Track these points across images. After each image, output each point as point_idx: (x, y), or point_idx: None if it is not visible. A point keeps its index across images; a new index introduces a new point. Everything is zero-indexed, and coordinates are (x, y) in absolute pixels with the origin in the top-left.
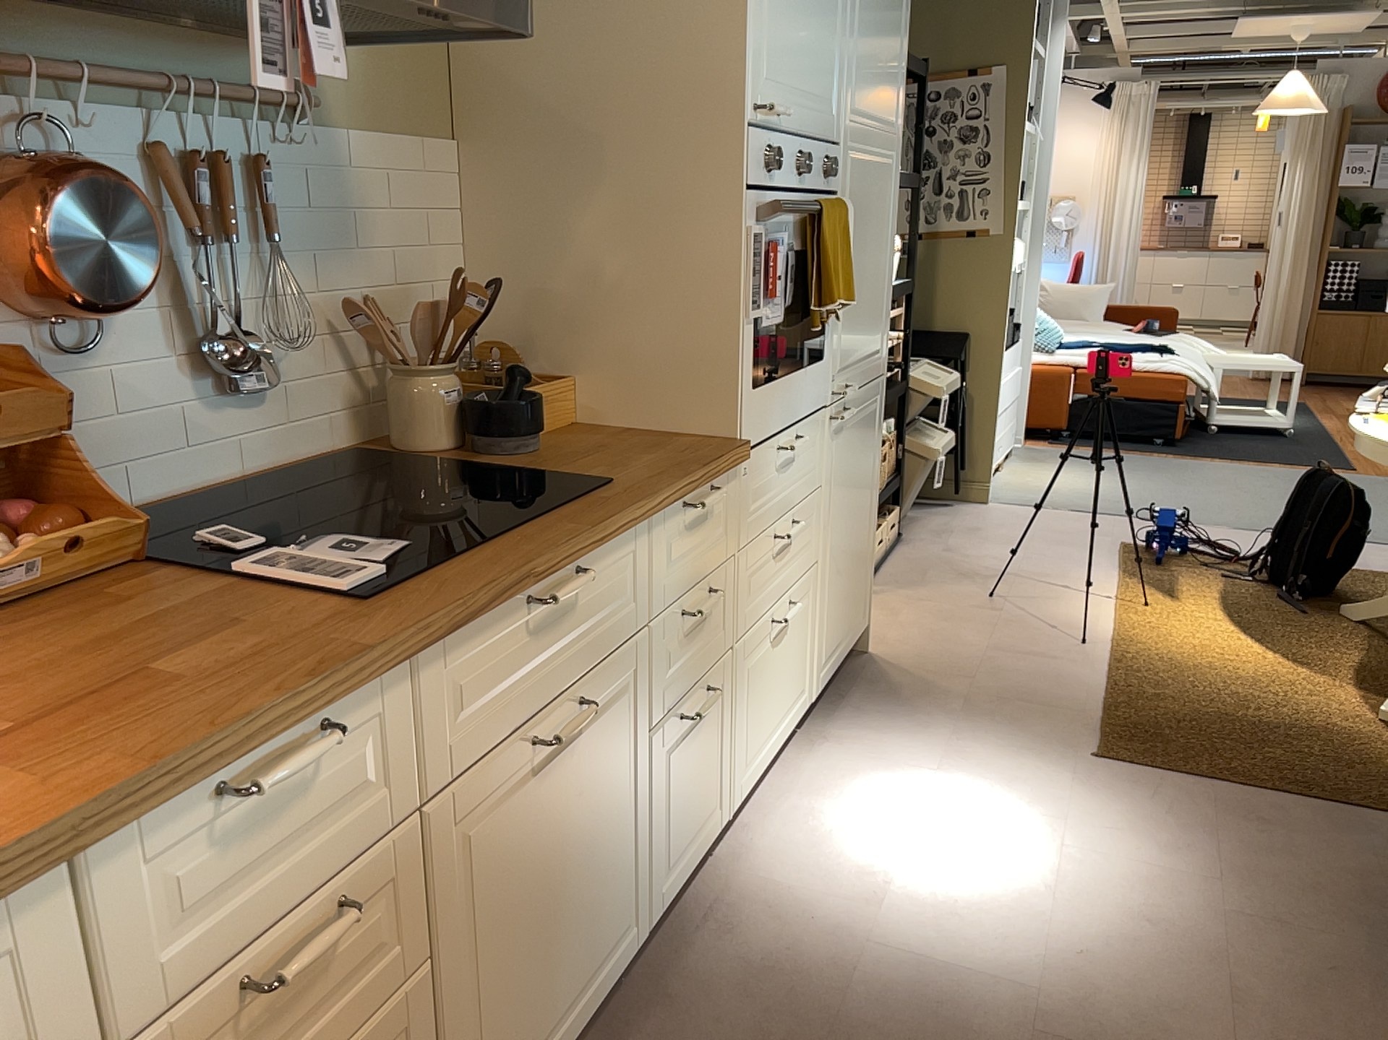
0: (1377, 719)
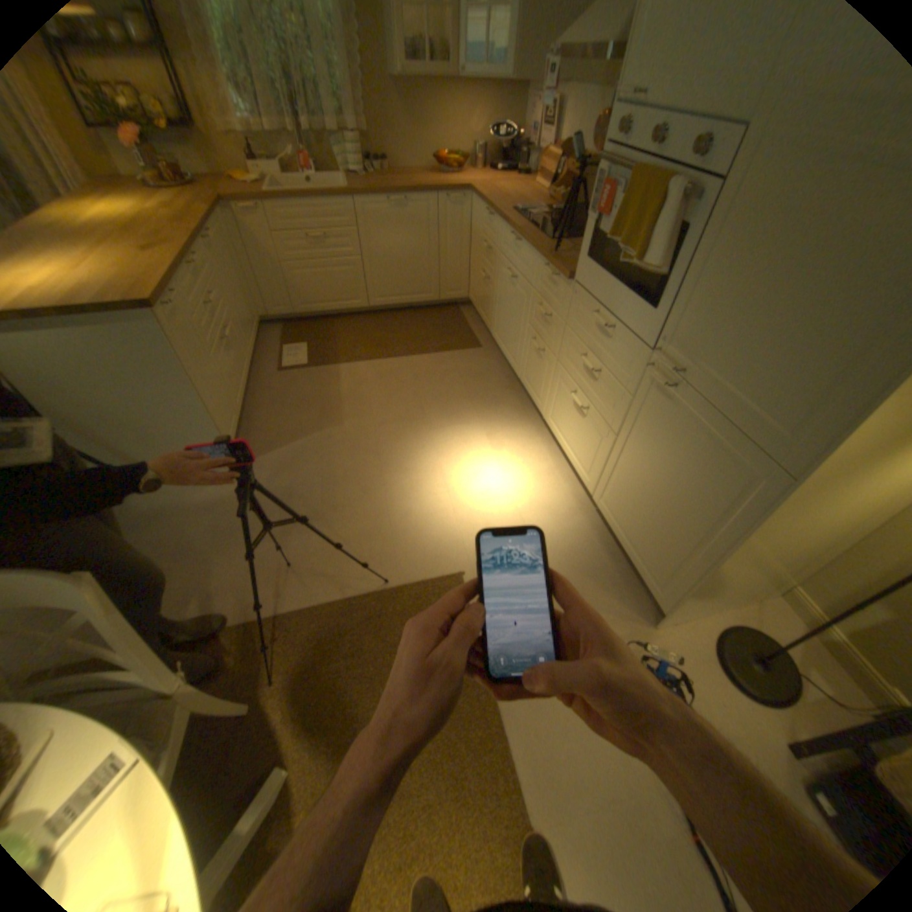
0: (283, 770)
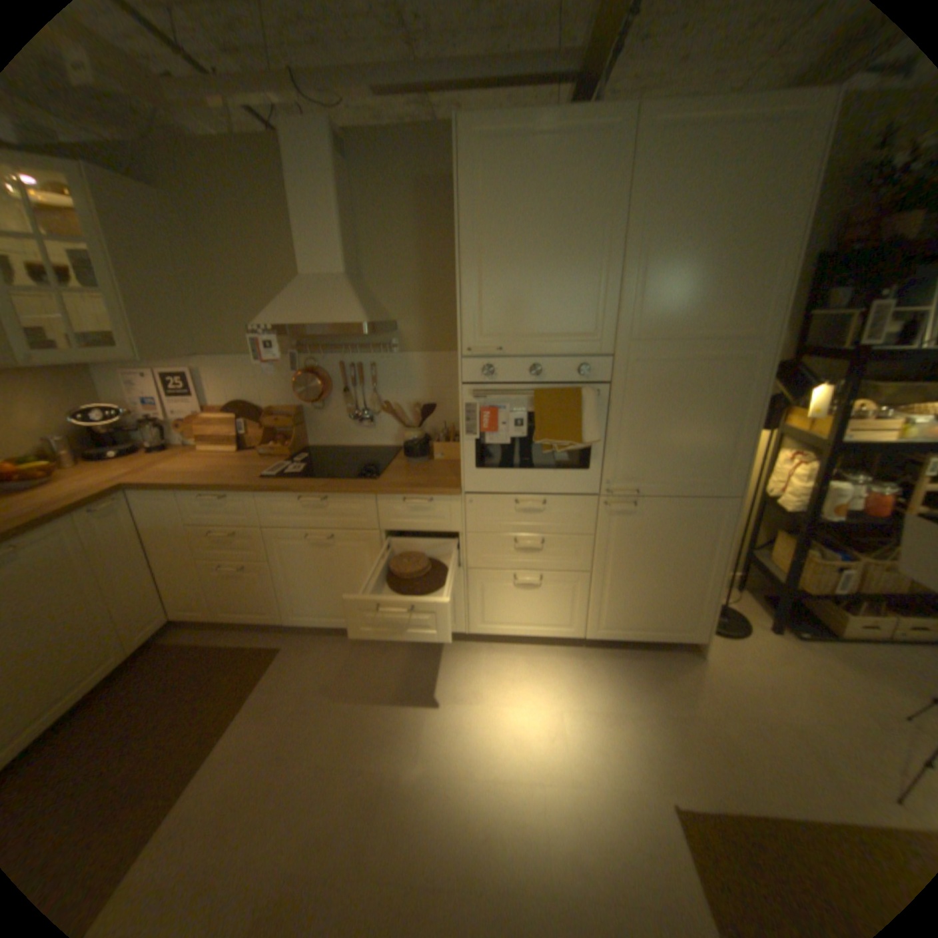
0: None
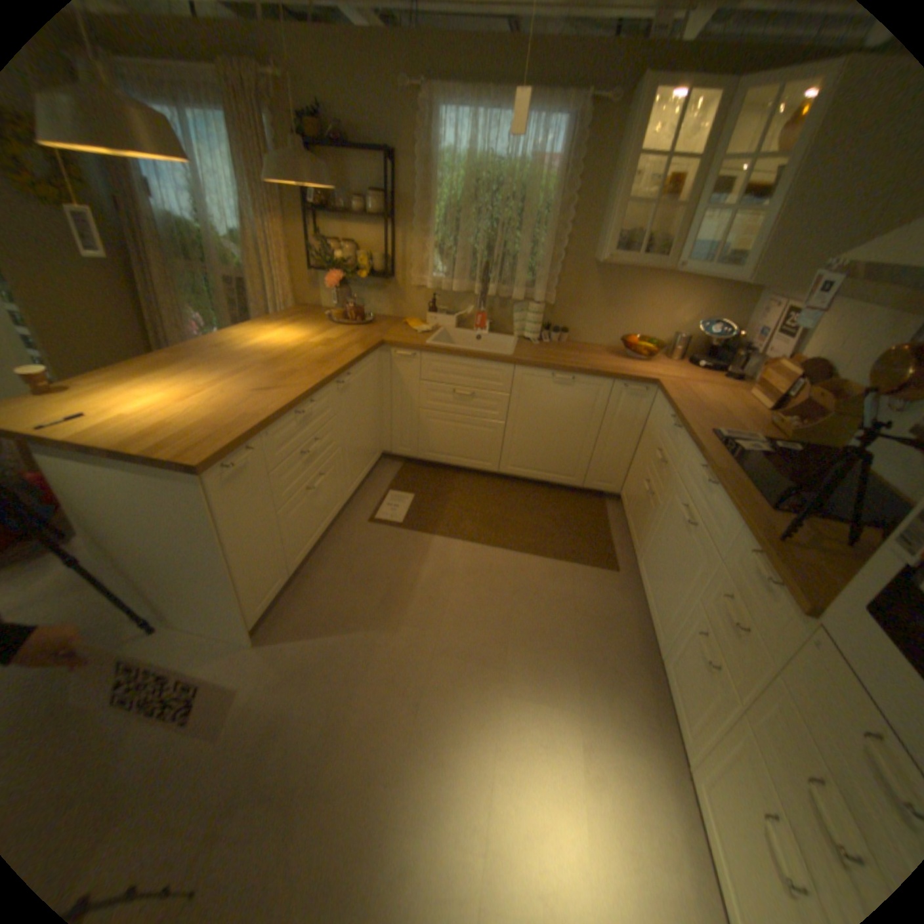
0: None
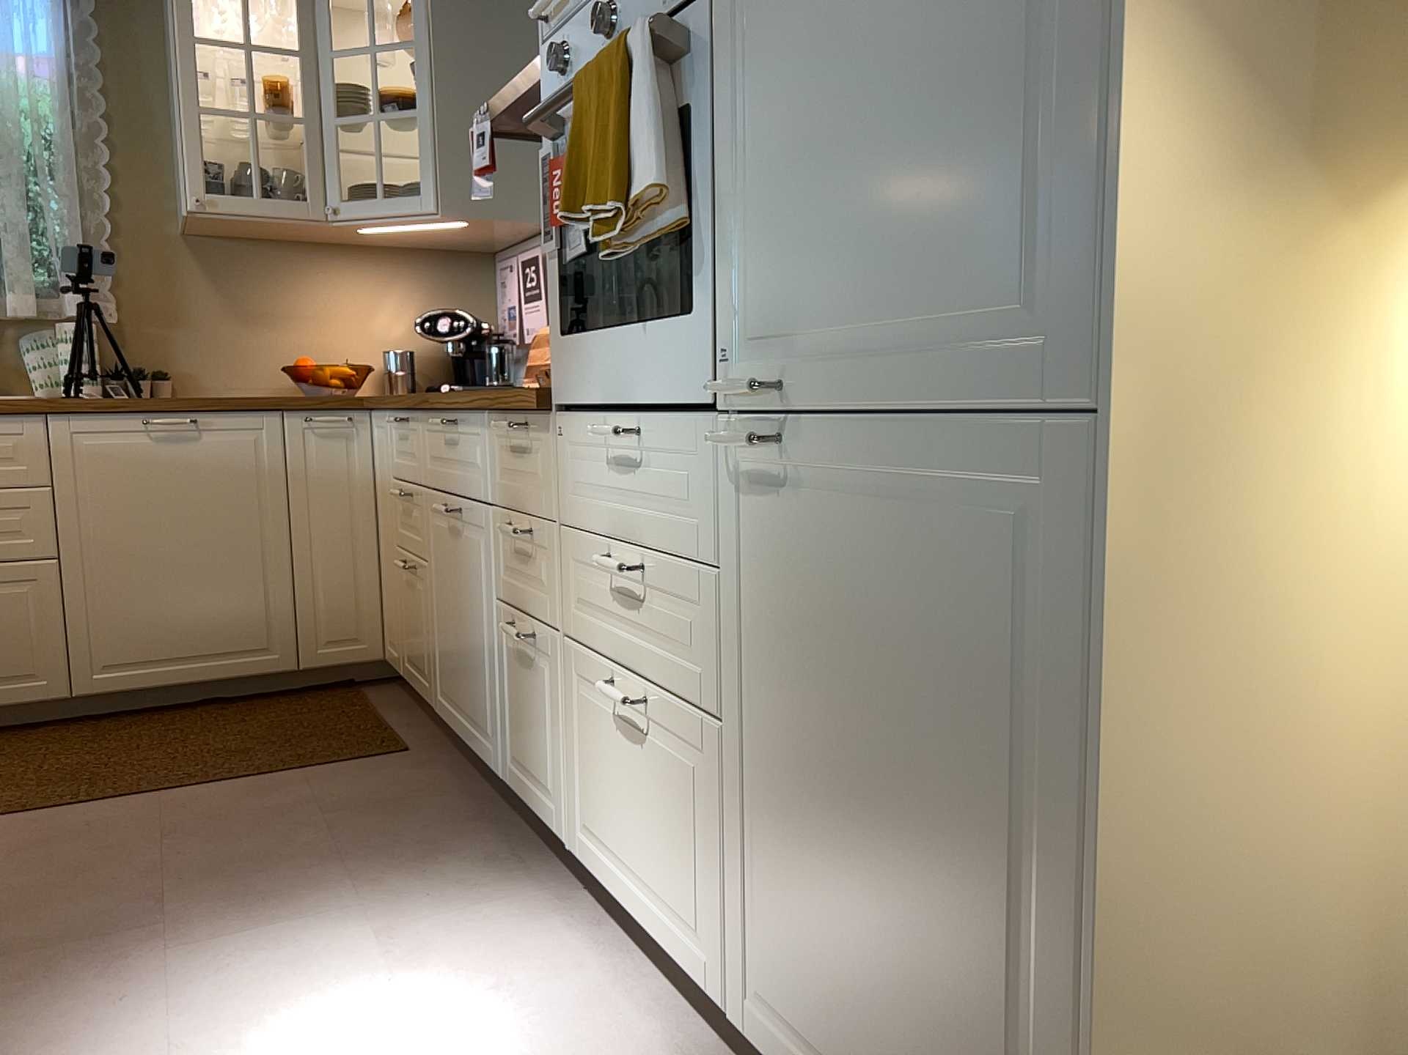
0: None
